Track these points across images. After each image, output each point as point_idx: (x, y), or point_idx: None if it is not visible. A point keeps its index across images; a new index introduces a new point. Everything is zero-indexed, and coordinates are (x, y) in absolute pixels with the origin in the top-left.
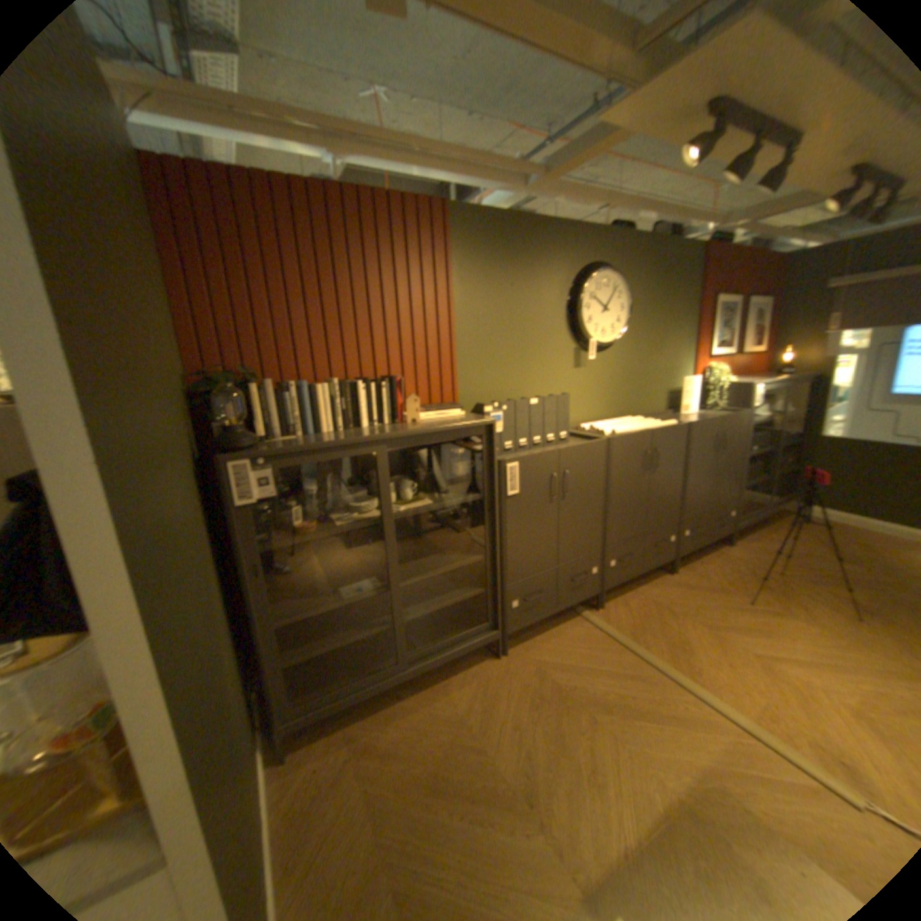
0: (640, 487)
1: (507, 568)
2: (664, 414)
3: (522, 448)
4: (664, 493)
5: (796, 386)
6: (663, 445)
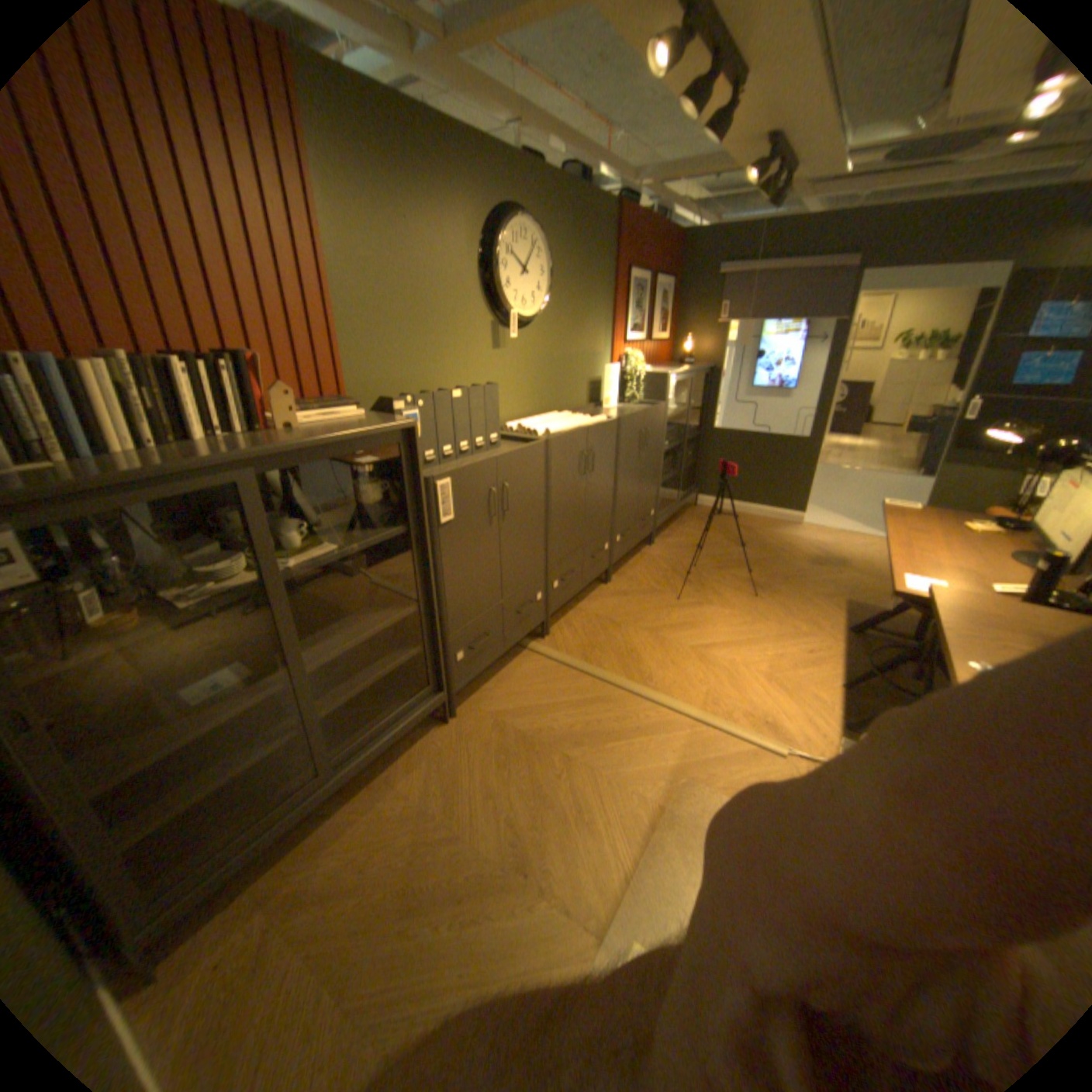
0: (581, 494)
1: (451, 615)
2: (591, 408)
3: (451, 458)
4: (602, 498)
5: (698, 377)
6: (601, 444)
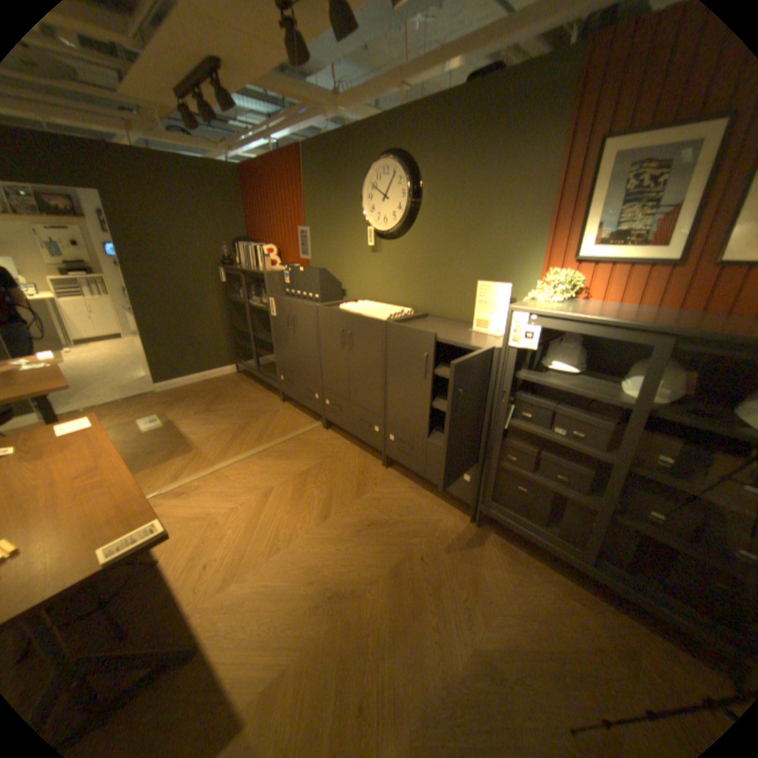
0: (340, 357)
1: (277, 355)
2: (461, 323)
3: (299, 297)
4: (362, 377)
5: None
6: (357, 331)
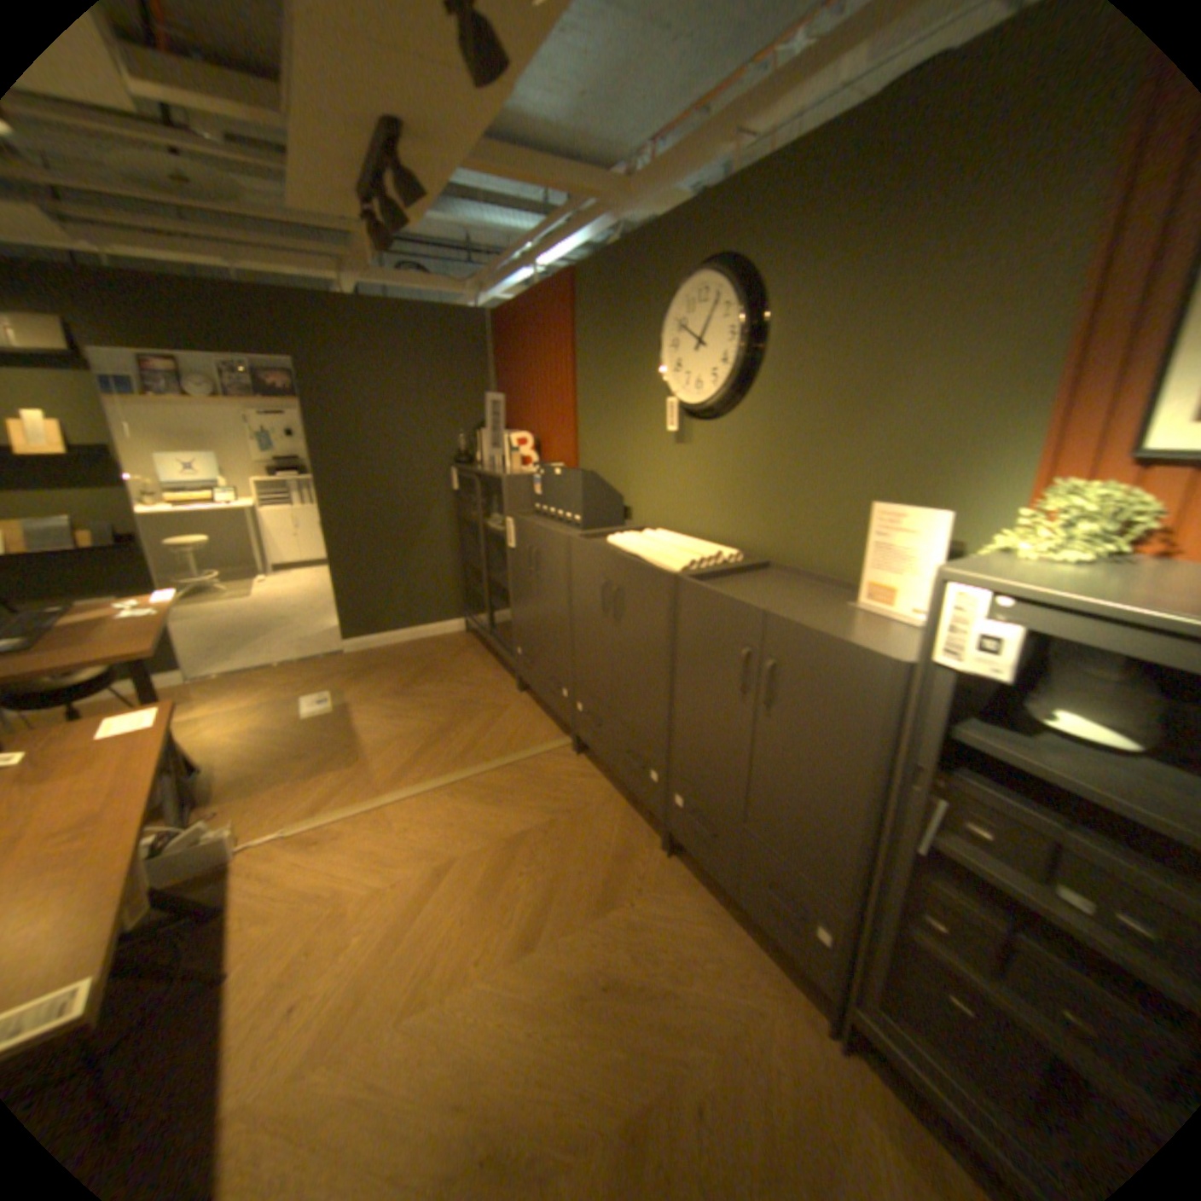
0: (600, 630)
1: (513, 612)
2: (836, 587)
3: (551, 518)
4: (633, 674)
5: None
6: (626, 588)
